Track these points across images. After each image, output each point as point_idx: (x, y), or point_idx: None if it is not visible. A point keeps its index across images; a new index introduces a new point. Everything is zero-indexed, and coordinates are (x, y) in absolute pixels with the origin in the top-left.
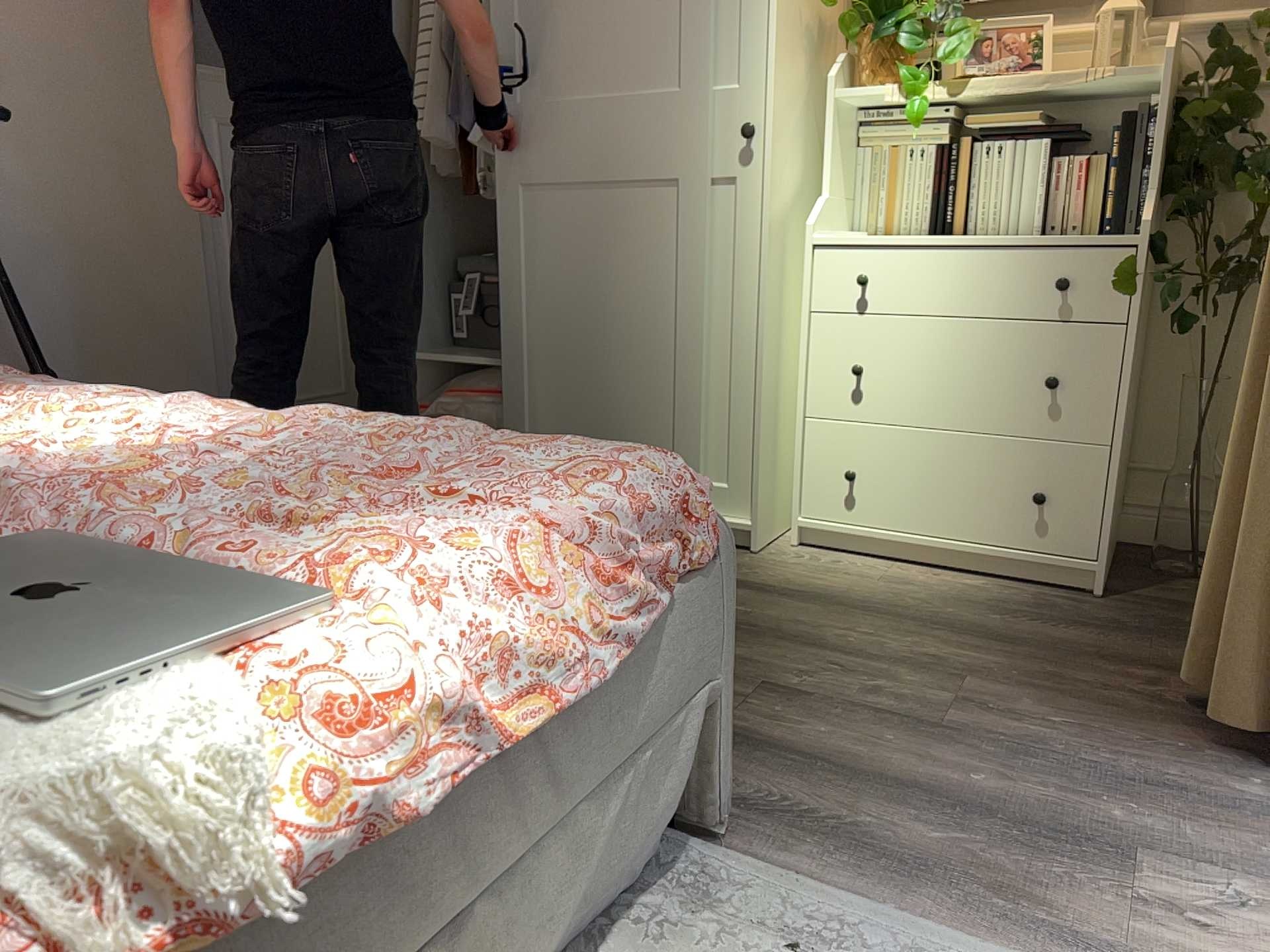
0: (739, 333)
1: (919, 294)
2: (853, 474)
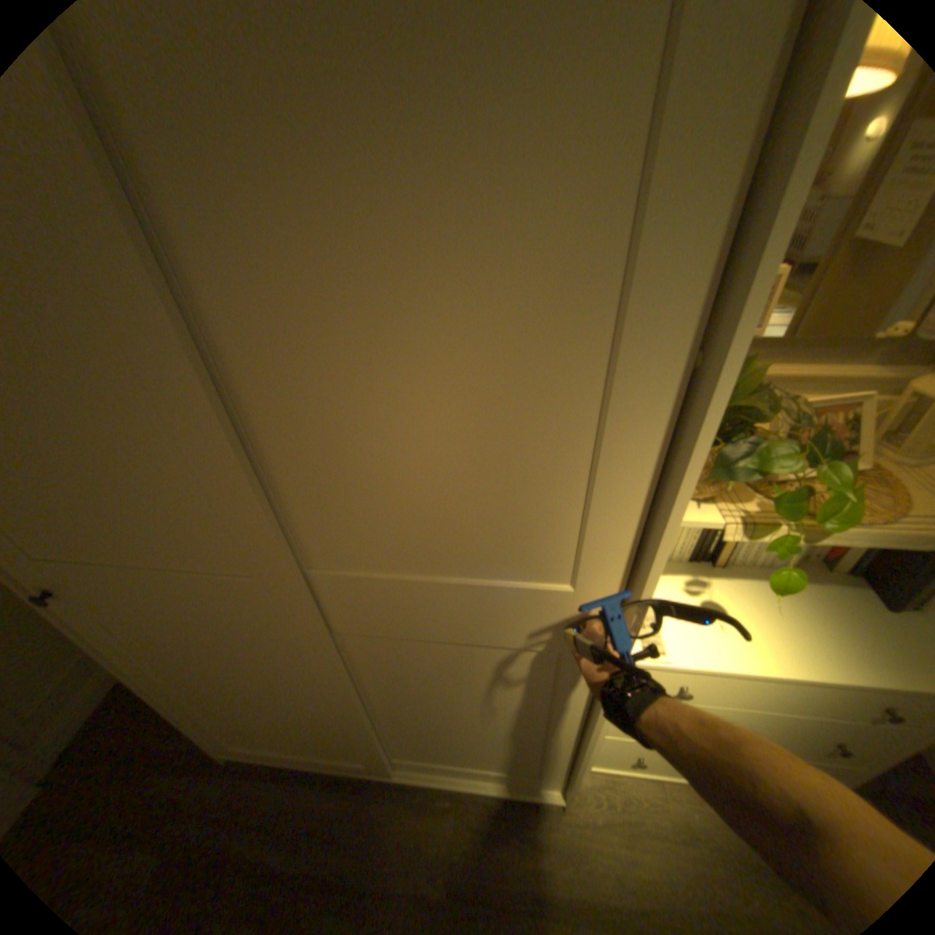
0: (555, 732)
1: (736, 701)
2: (642, 769)
